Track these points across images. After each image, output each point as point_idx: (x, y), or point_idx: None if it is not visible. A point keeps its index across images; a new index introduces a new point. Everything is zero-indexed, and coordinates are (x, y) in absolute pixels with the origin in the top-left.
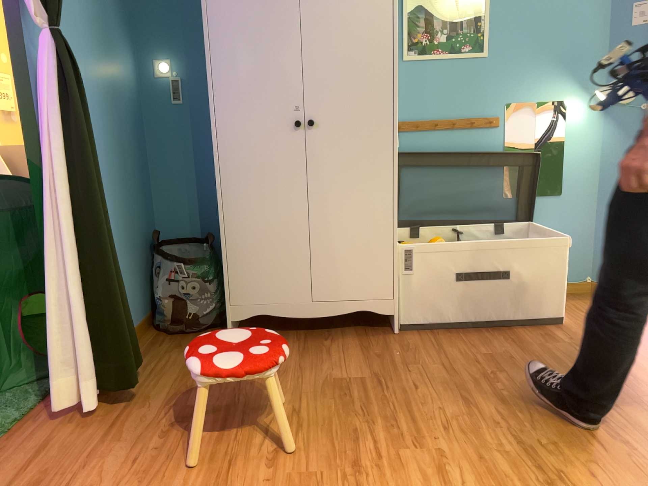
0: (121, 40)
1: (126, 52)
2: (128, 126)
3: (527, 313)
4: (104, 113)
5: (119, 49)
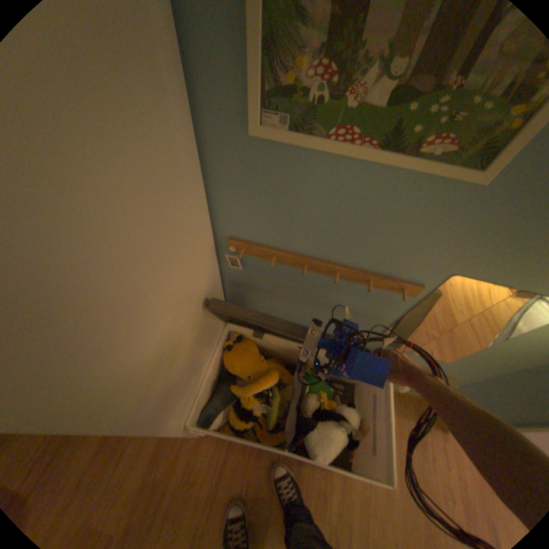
0: None
1: None
2: None
3: None
4: None
5: None
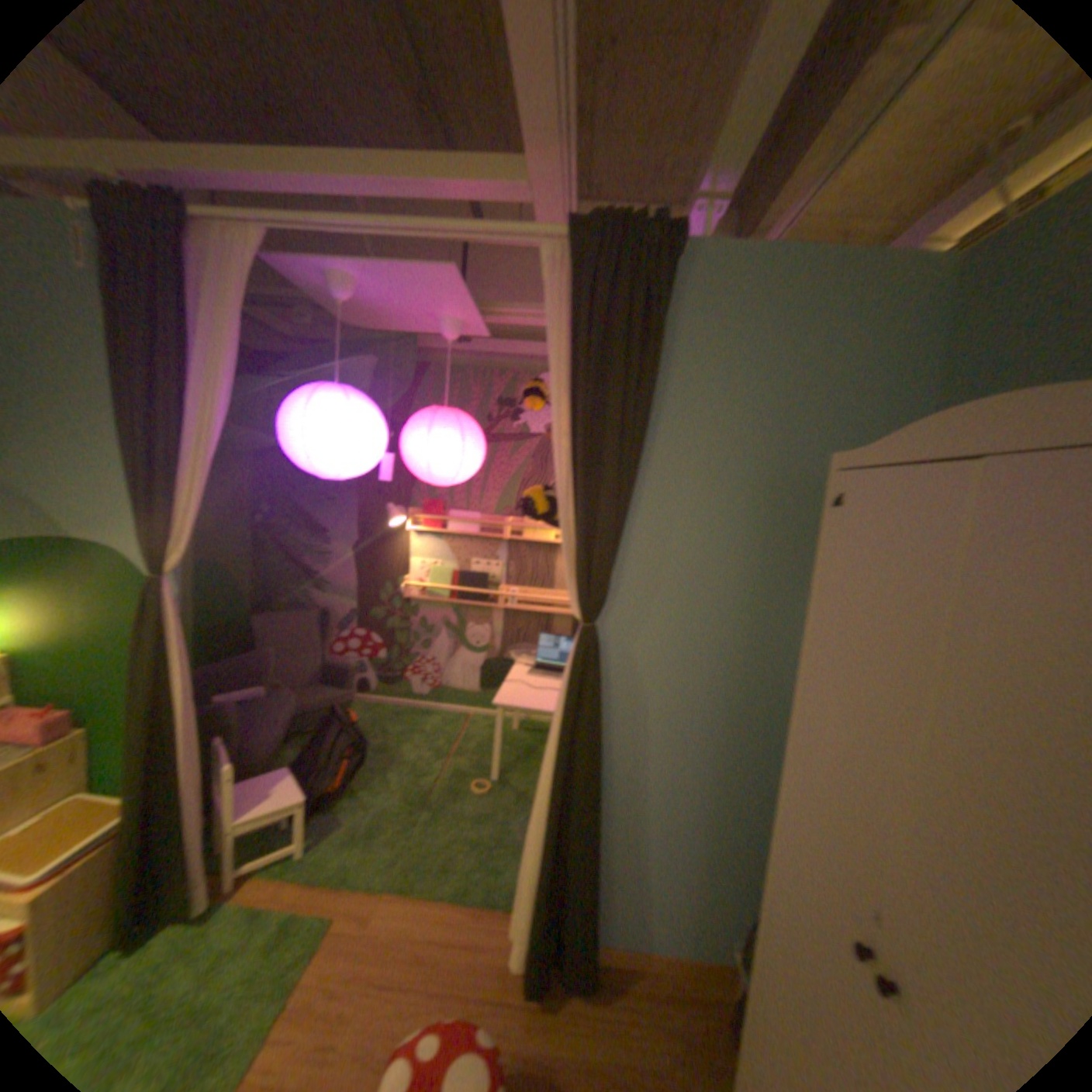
0: None
1: None
2: None
3: None
4: (735, 695)
5: None
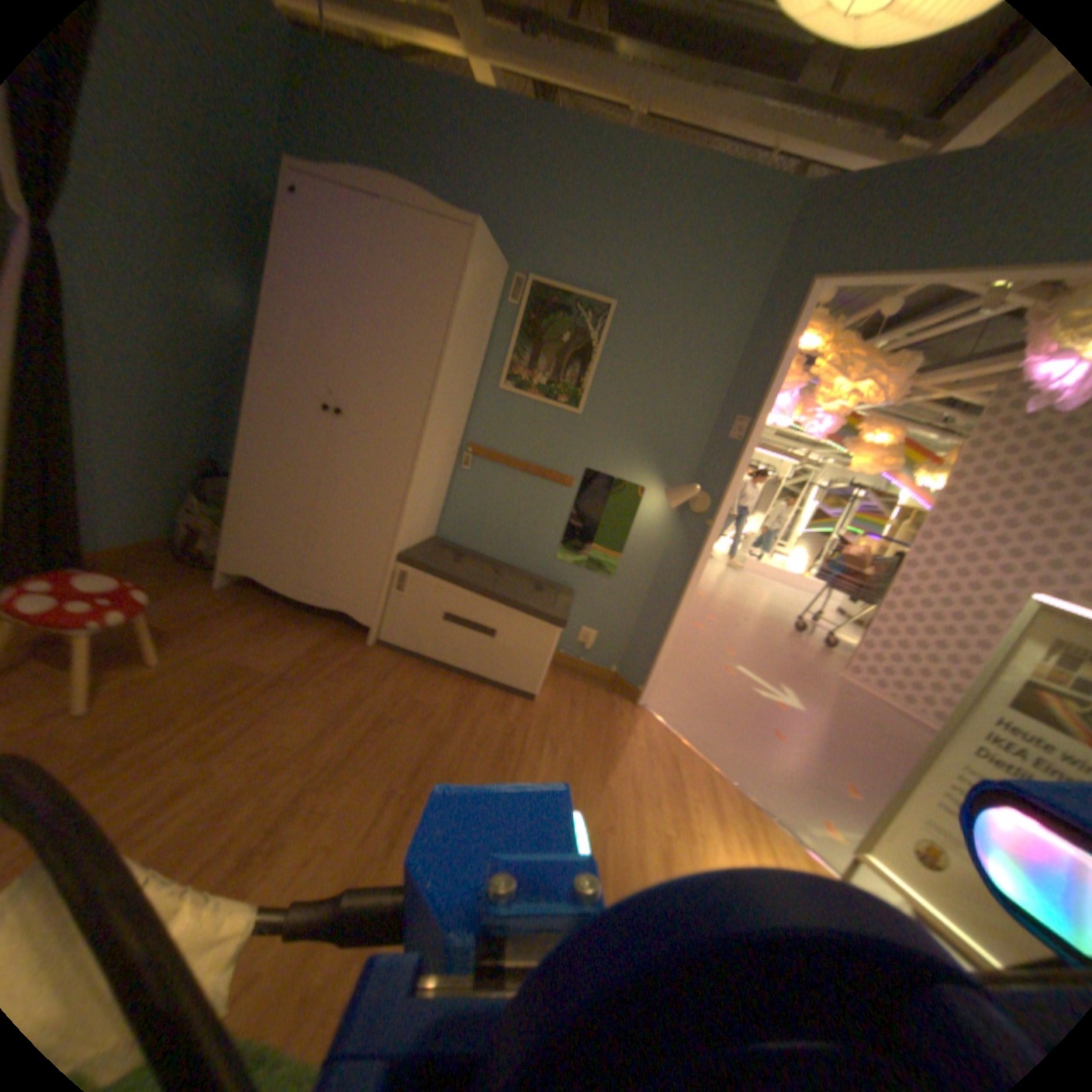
0: (223, 270)
1: (230, 284)
2: (206, 355)
3: (505, 678)
4: (160, 332)
5: (215, 278)
